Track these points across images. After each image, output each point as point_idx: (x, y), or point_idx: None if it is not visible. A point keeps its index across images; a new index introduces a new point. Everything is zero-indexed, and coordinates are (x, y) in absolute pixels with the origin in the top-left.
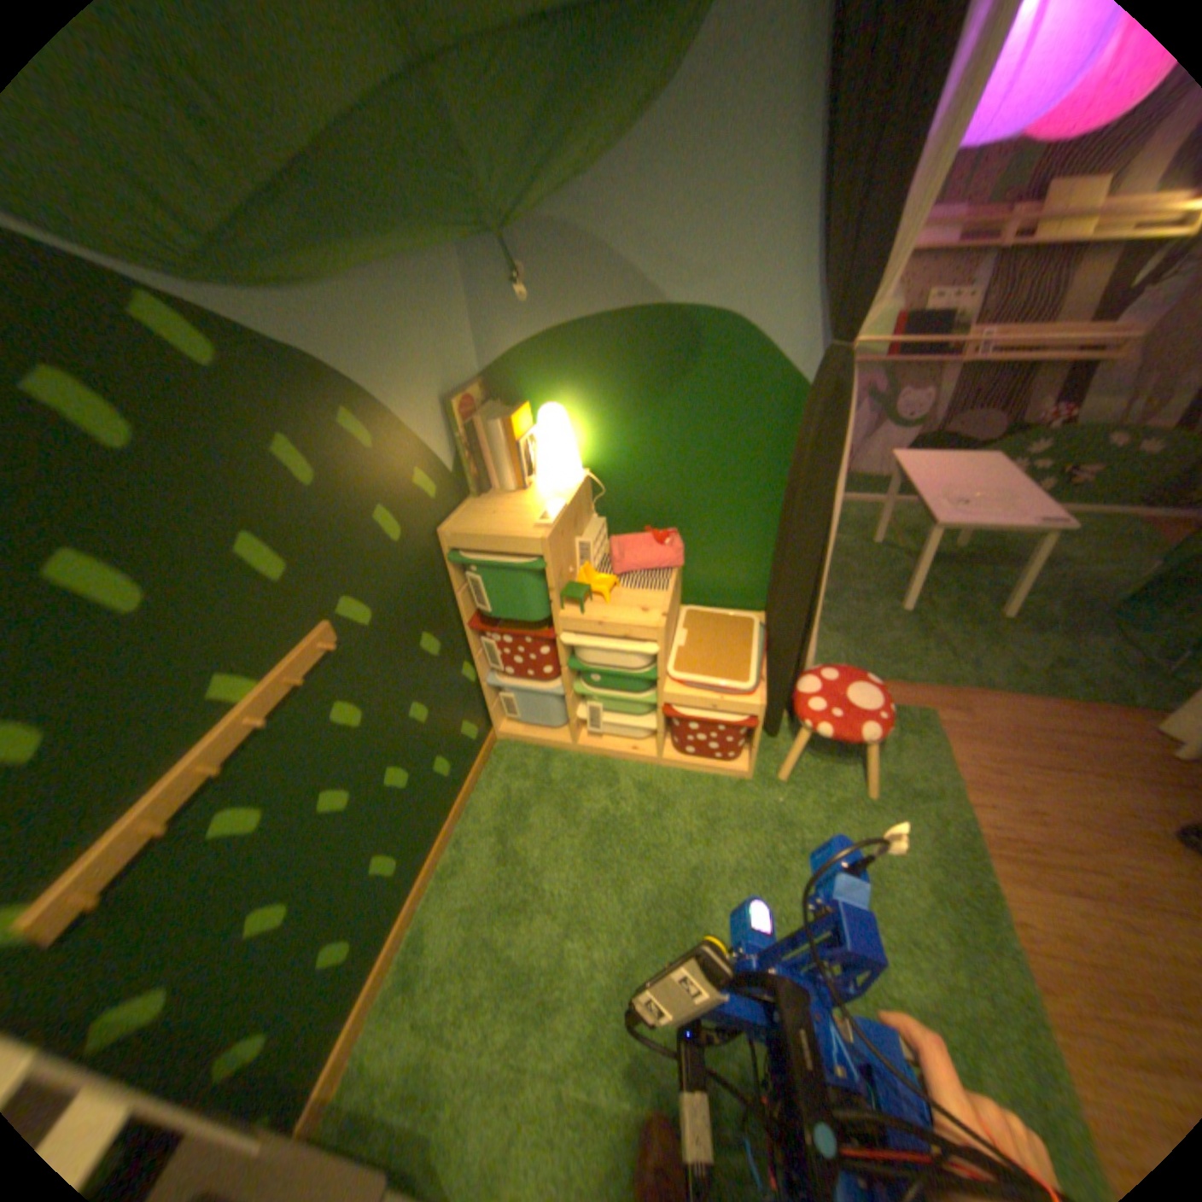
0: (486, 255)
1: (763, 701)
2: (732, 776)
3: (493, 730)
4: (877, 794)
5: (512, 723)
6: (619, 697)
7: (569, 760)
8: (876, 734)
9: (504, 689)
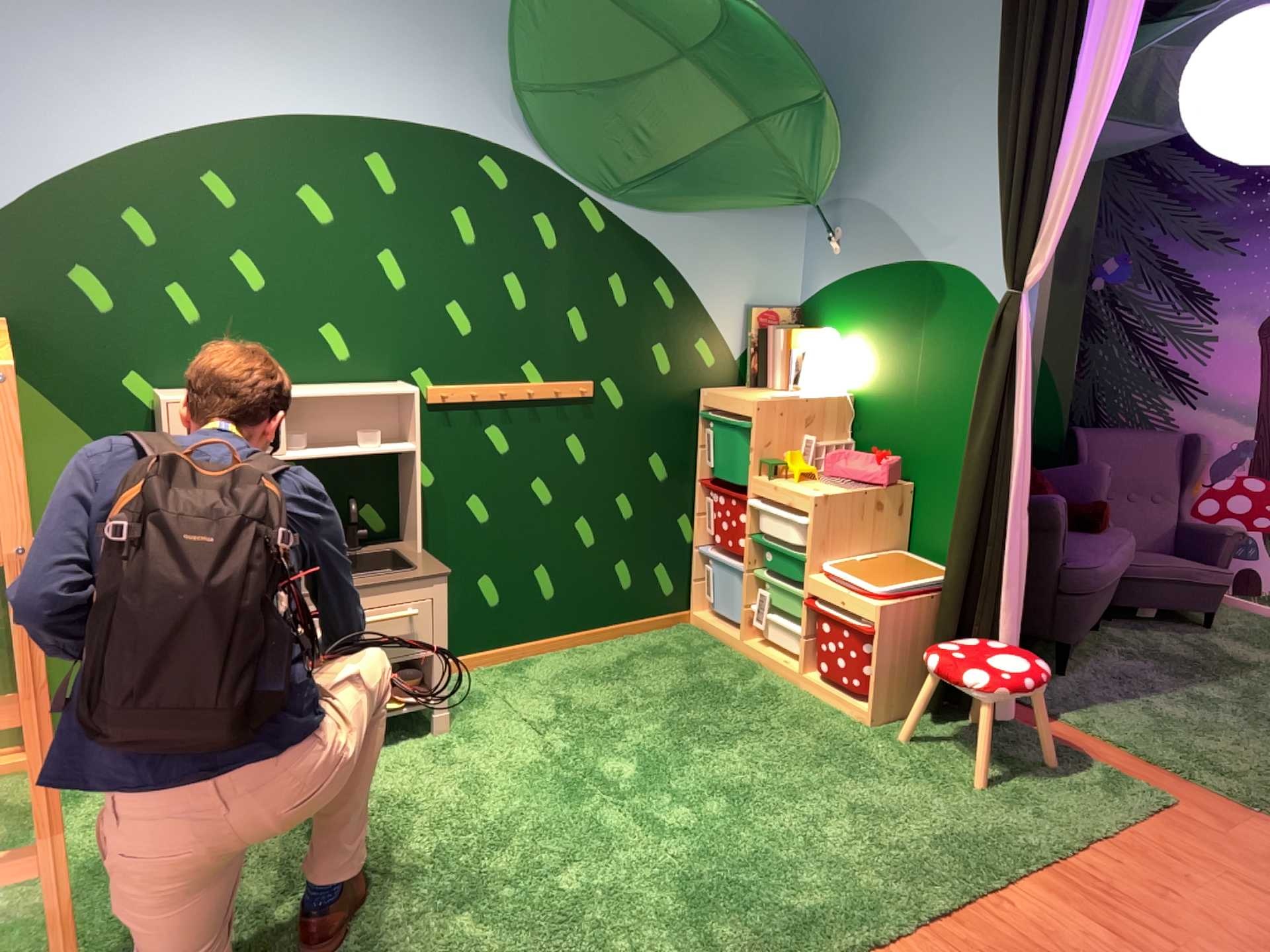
0: (816, 226)
1: (876, 603)
2: (849, 712)
3: (687, 609)
4: (978, 781)
5: (705, 613)
6: (779, 584)
7: (726, 651)
8: (970, 675)
9: (703, 554)
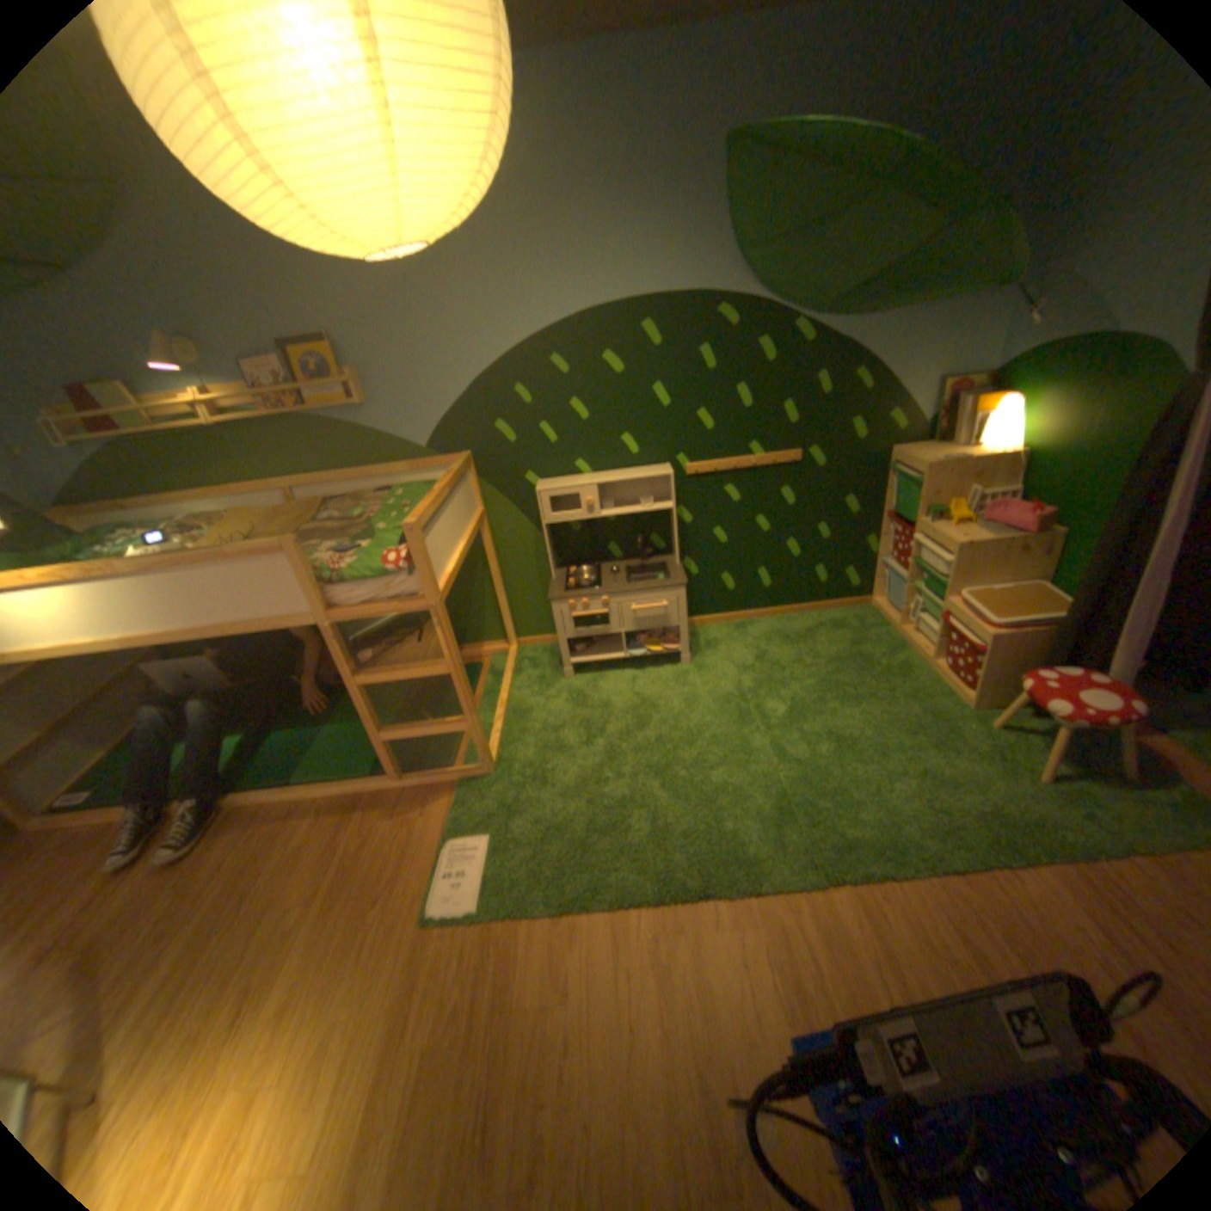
0: (1026, 295)
1: (994, 636)
2: (962, 702)
3: (870, 598)
4: (1051, 787)
5: (883, 602)
6: (929, 599)
7: (888, 634)
8: (1060, 712)
9: (882, 566)
